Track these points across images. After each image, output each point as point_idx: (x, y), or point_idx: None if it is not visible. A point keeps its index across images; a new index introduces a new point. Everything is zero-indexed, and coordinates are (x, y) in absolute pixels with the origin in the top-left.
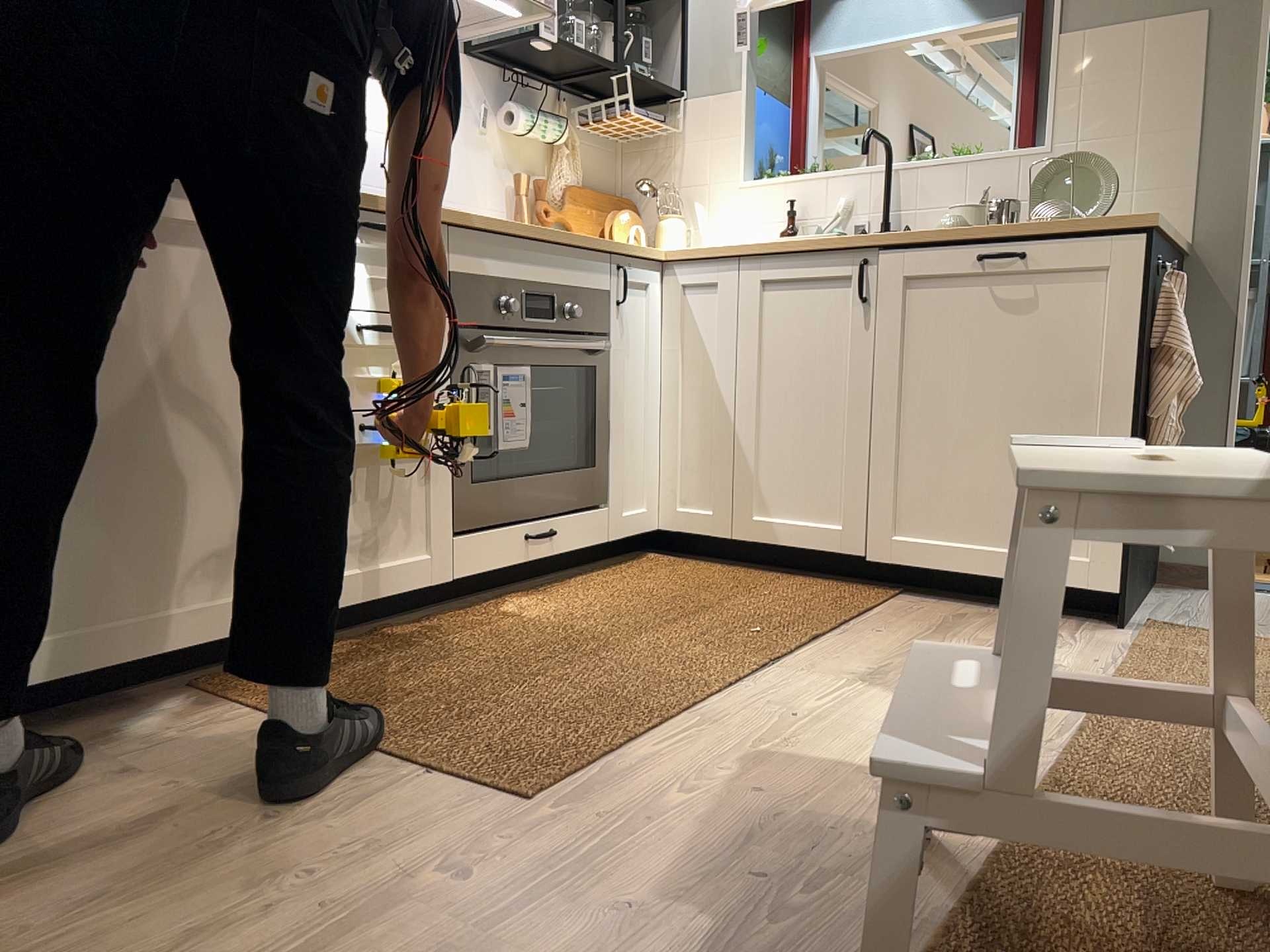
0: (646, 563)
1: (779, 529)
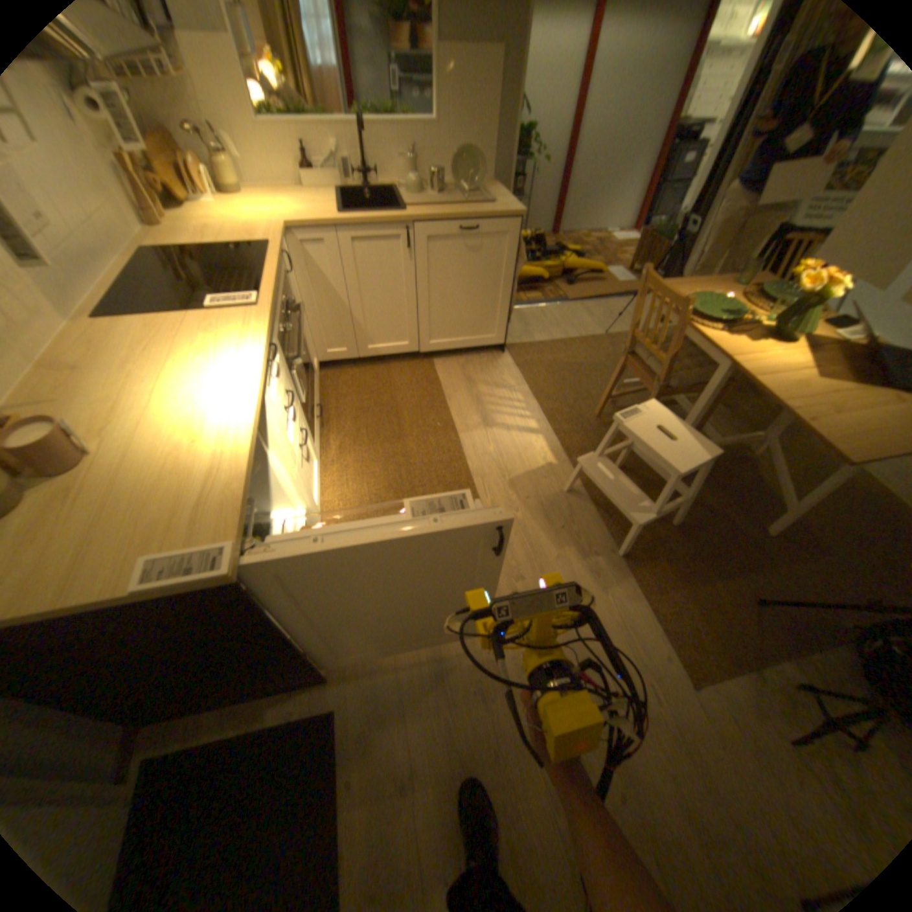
0: (324, 381)
1: (380, 350)
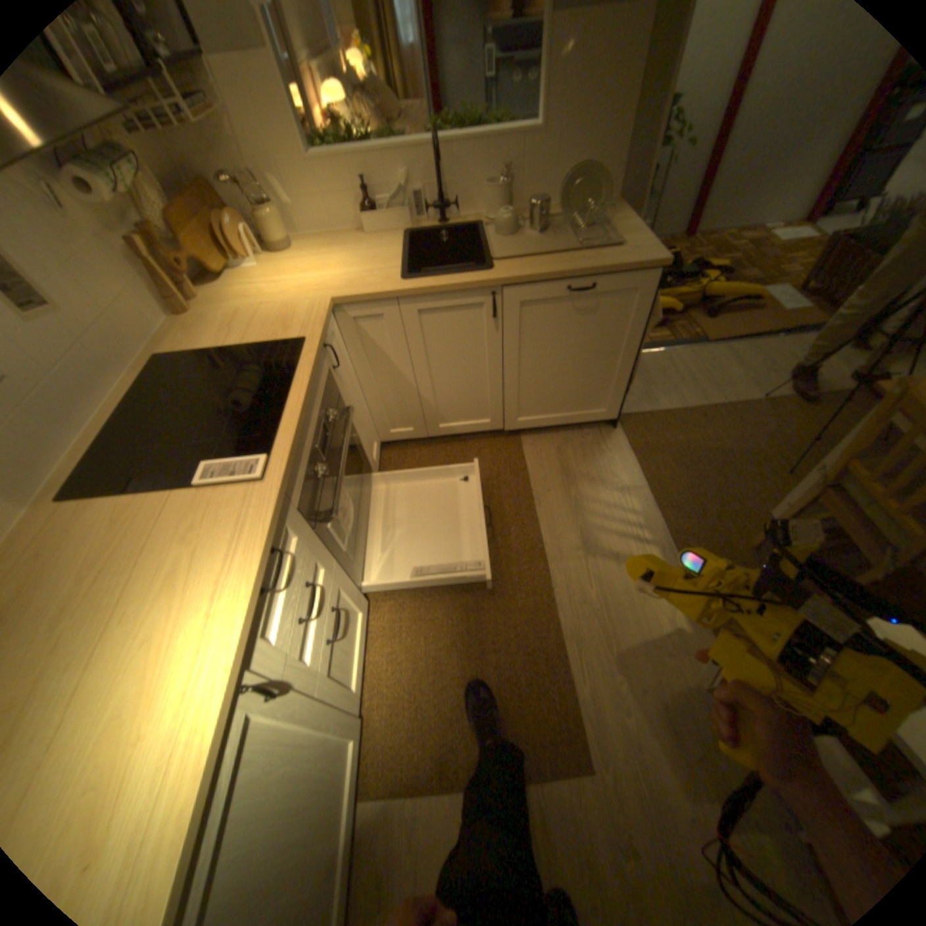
0: (384, 466)
1: (452, 430)
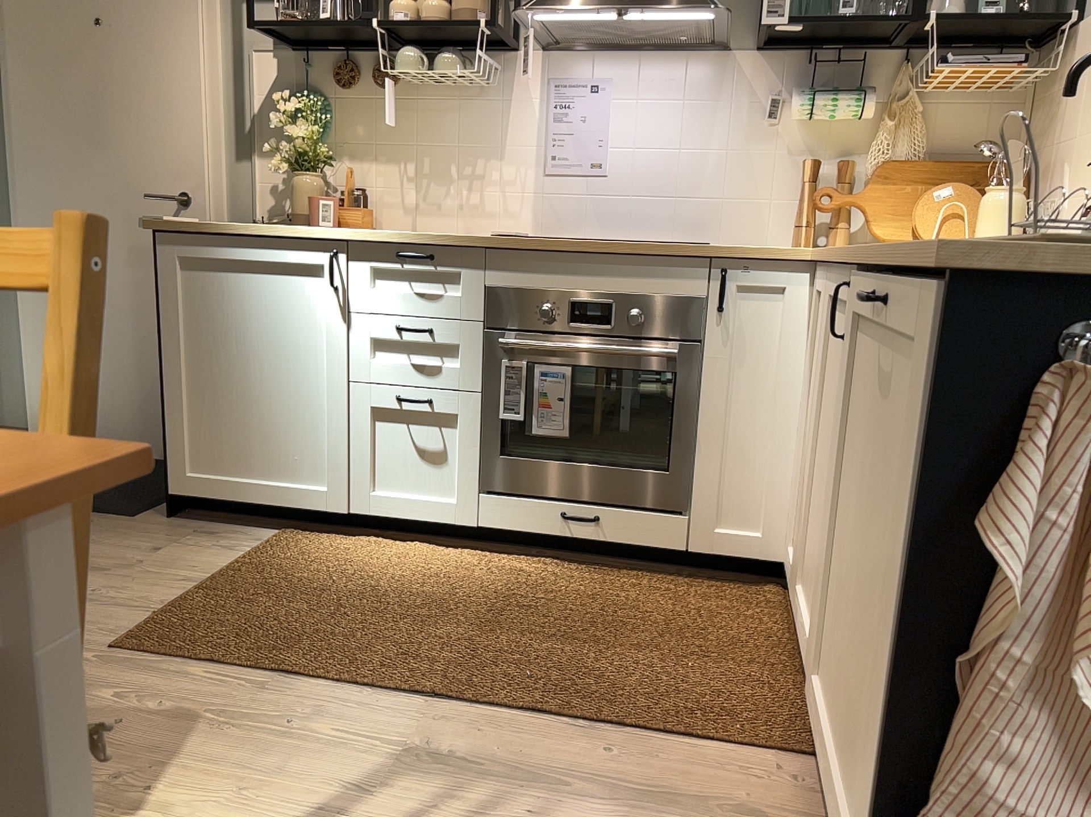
0: (749, 593)
1: (802, 613)
